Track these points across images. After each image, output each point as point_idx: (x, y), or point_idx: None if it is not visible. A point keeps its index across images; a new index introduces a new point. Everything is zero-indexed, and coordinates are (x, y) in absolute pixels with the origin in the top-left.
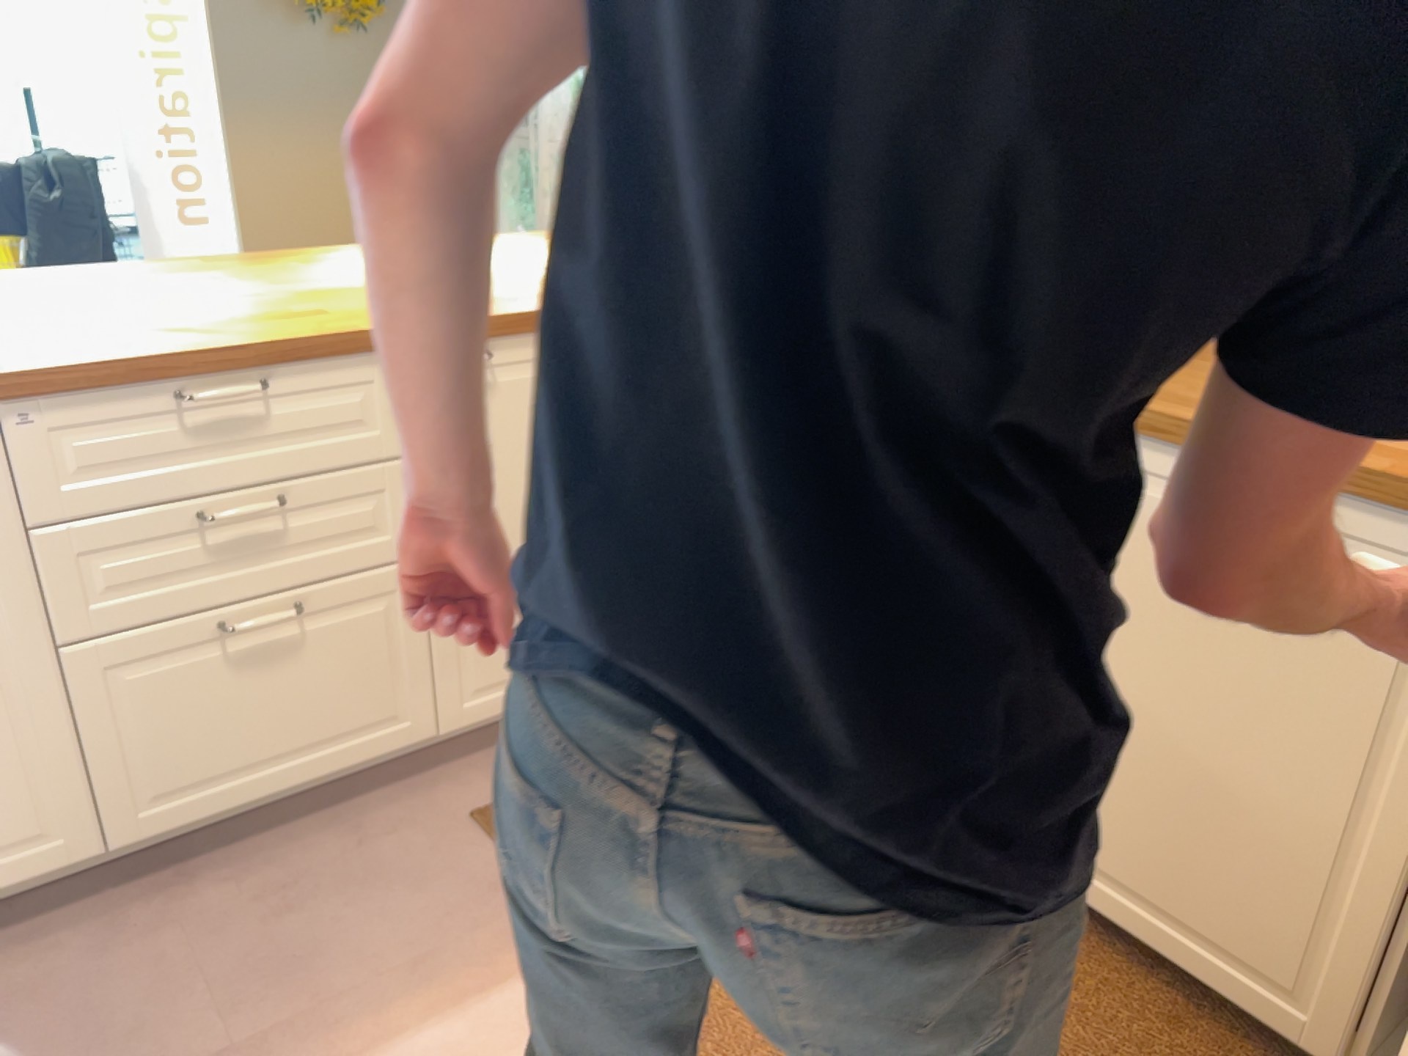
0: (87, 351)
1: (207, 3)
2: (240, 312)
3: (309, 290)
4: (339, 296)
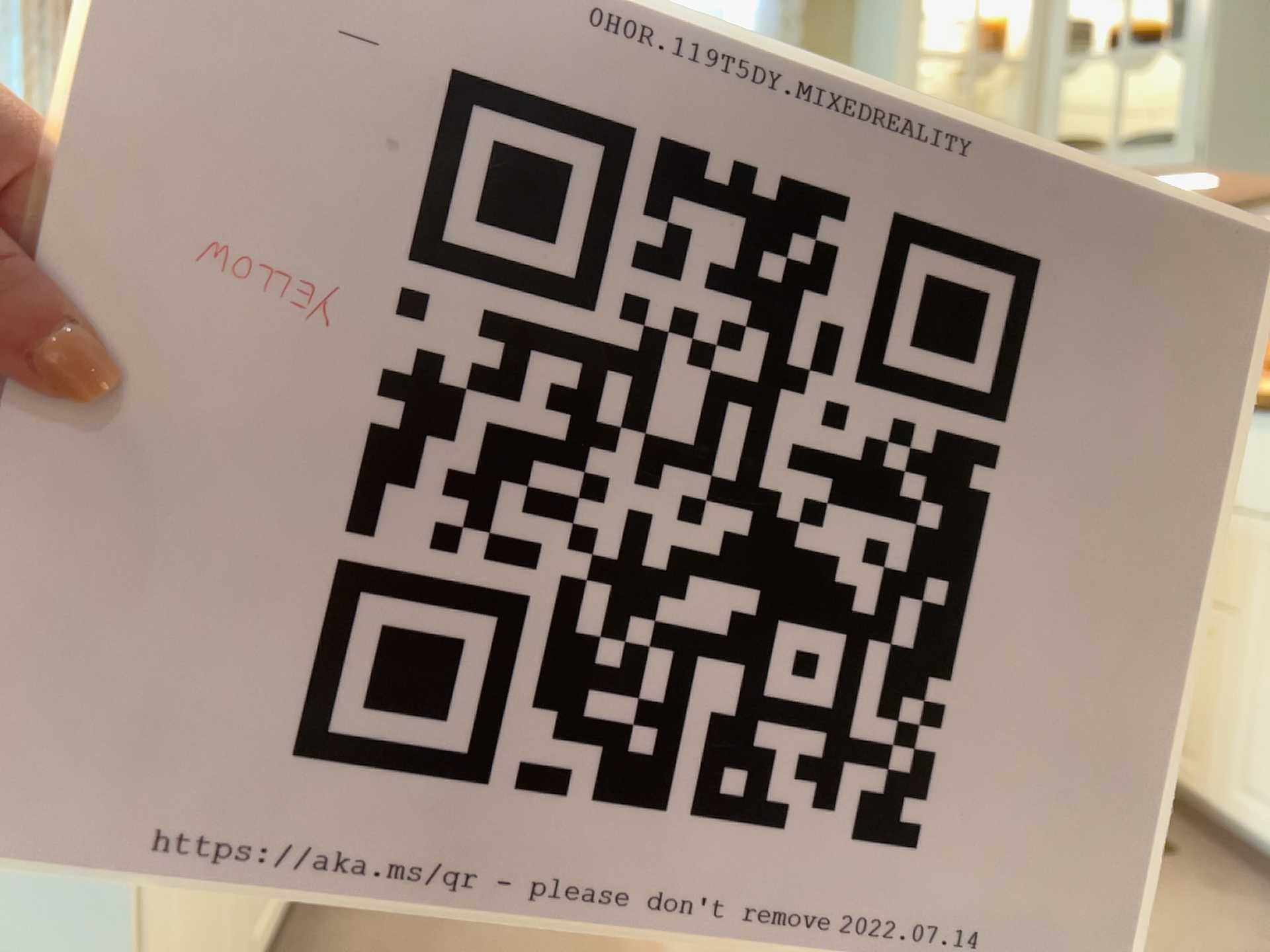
0: None
1: None
2: None
3: None
4: None
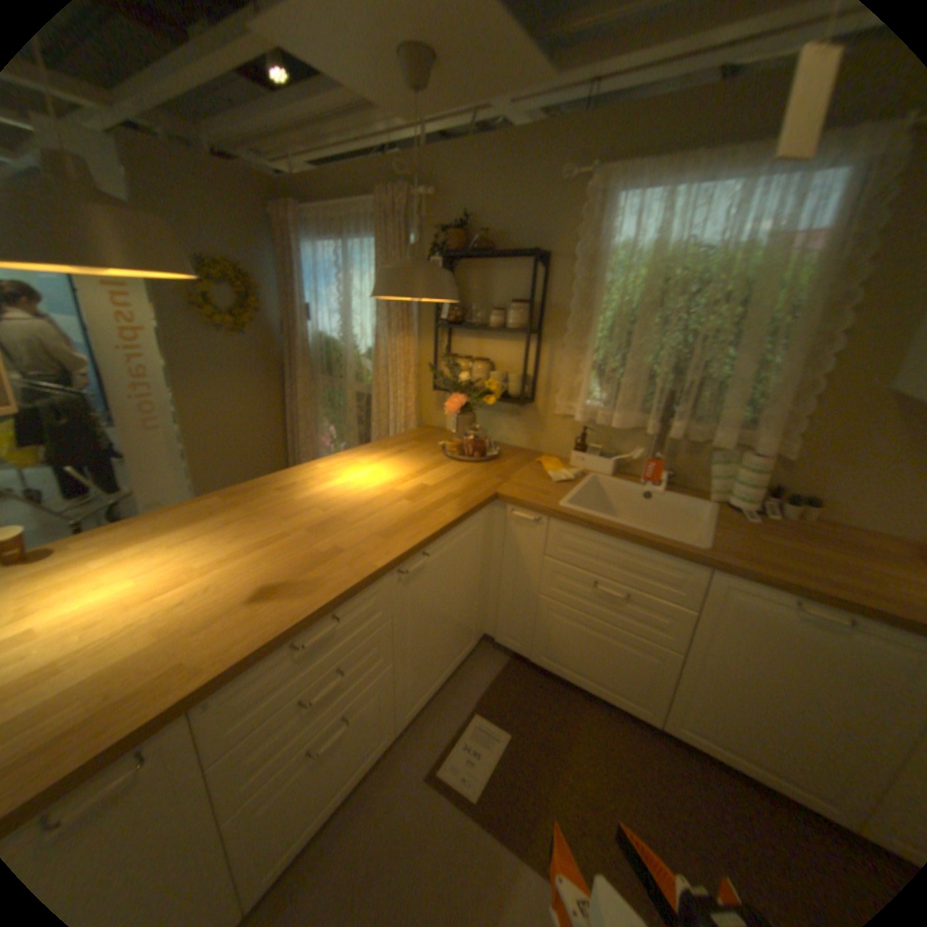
0: (230, 634)
1: (153, 318)
2: (290, 557)
3: (308, 521)
4: (331, 527)
